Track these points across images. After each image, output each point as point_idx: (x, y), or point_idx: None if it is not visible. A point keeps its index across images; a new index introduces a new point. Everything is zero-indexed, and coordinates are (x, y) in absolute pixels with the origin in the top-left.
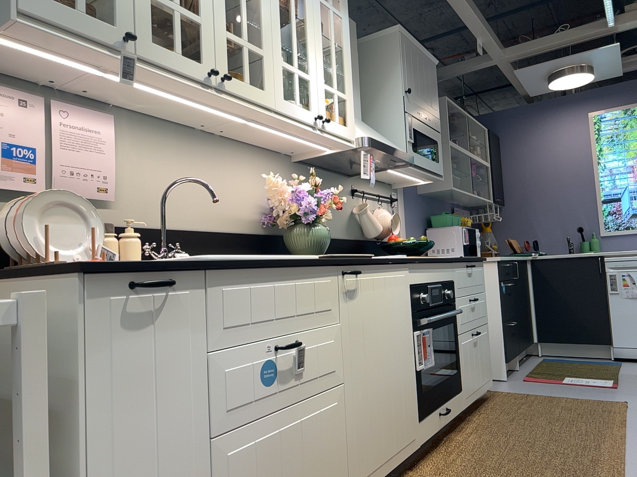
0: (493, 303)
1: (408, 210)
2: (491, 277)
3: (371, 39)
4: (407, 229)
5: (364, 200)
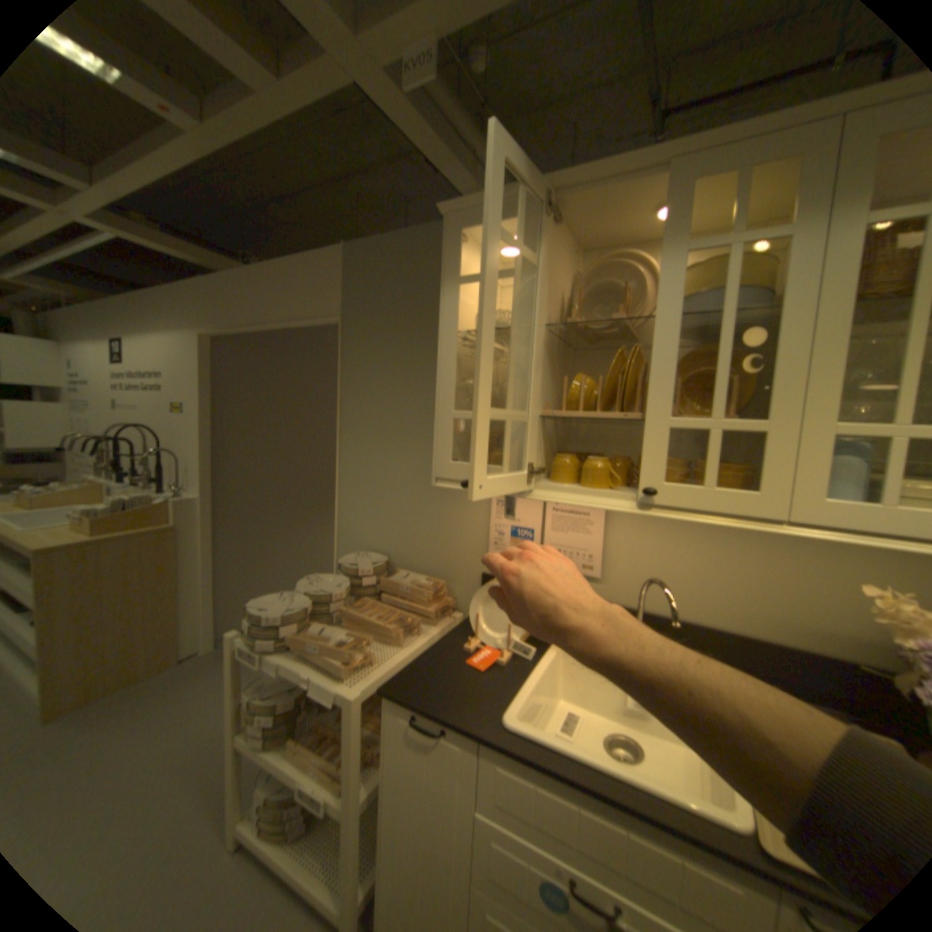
0: None
1: None
2: None
3: None
4: None
5: None
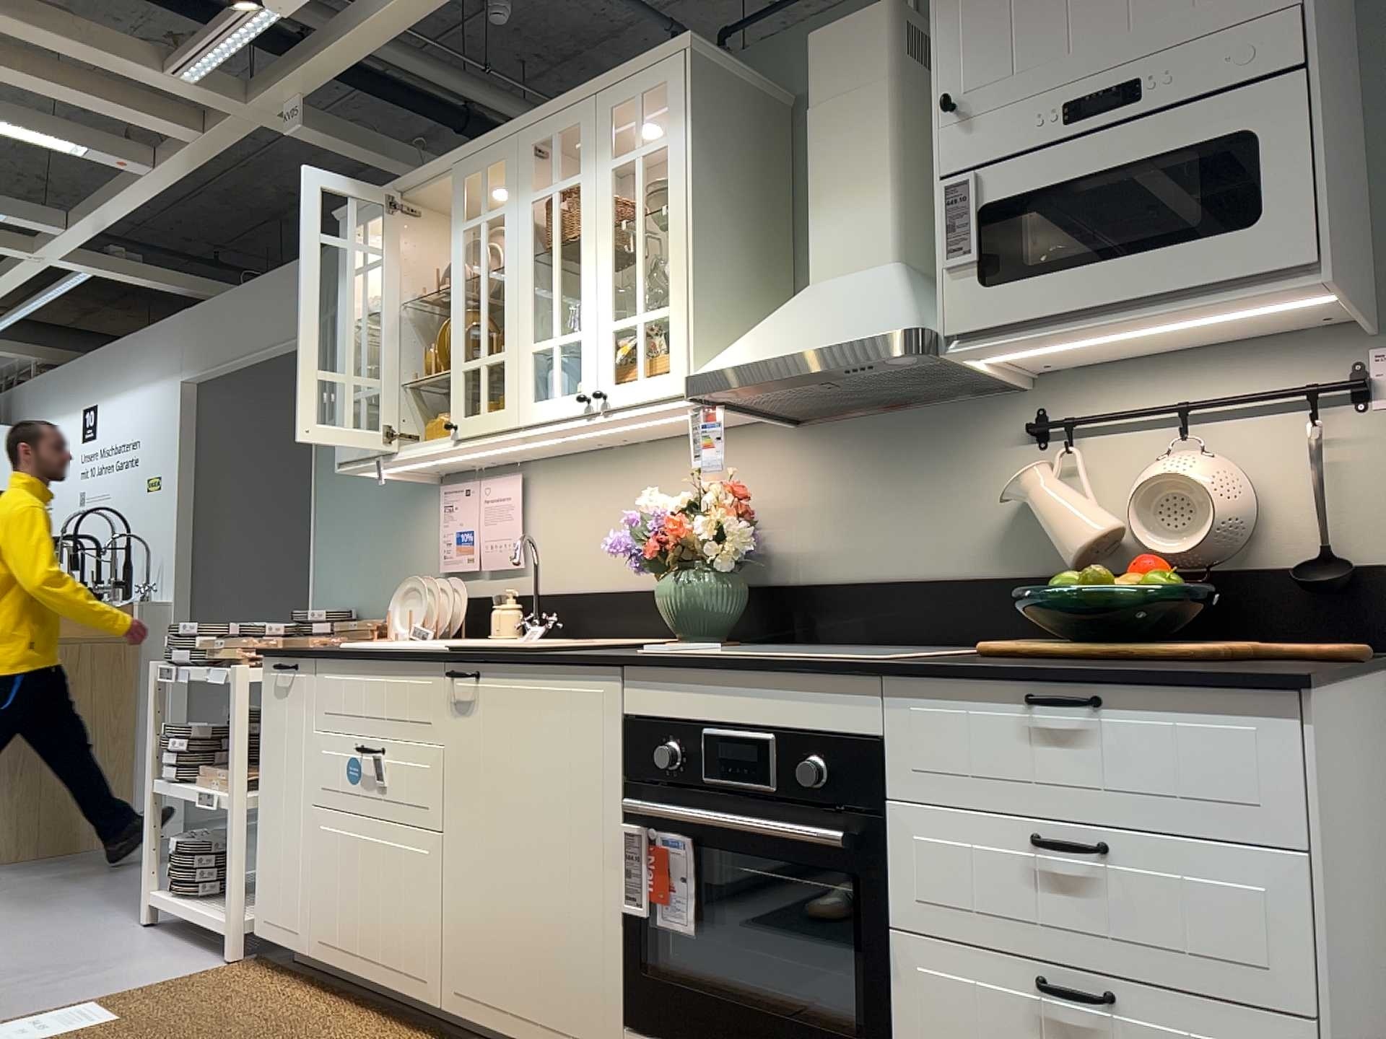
0: None
1: None
2: None
3: None
4: None
5: (1077, 447)
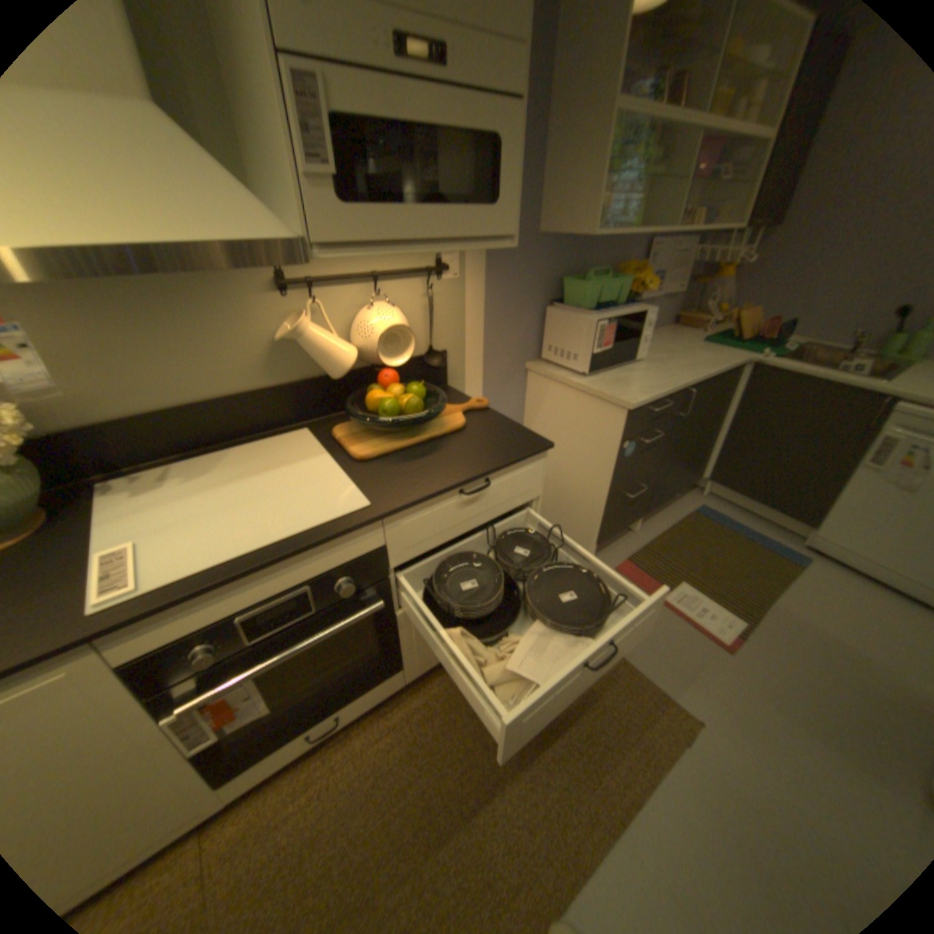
0: (603, 467)
1: (492, 277)
2: (612, 428)
3: None
4: (485, 316)
5: (315, 296)
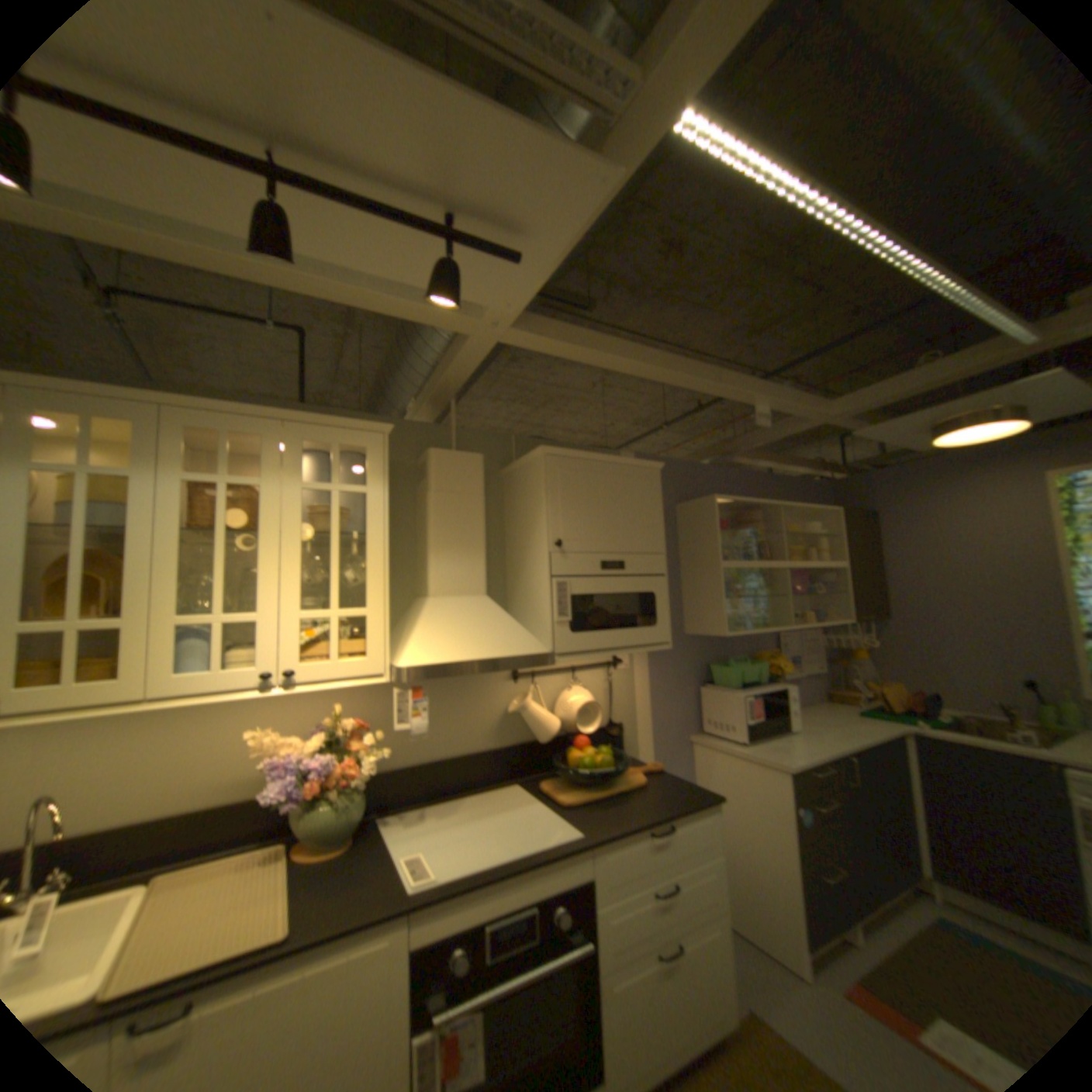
0: (788, 844)
1: (654, 668)
2: (783, 797)
3: (522, 464)
4: (651, 697)
5: (535, 685)
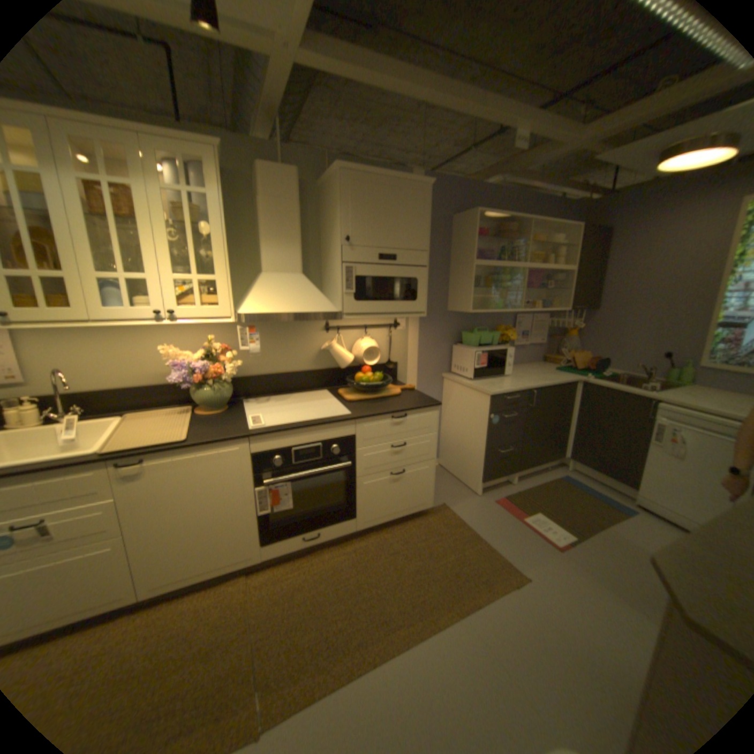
0: (482, 431)
1: (422, 330)
2: (484, 407)
3: (327, 176)
4: (418, 348)
5: (339, 334)
